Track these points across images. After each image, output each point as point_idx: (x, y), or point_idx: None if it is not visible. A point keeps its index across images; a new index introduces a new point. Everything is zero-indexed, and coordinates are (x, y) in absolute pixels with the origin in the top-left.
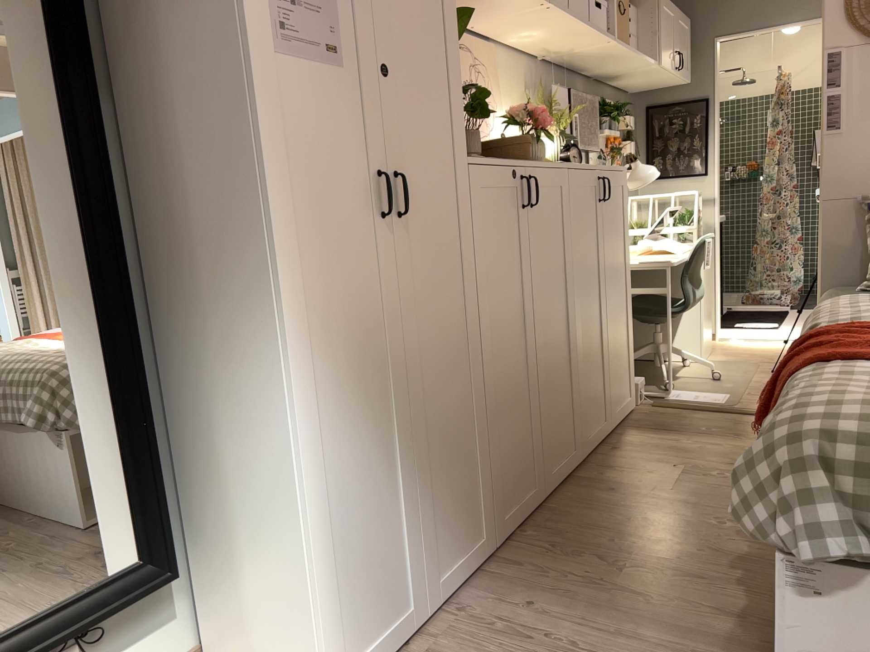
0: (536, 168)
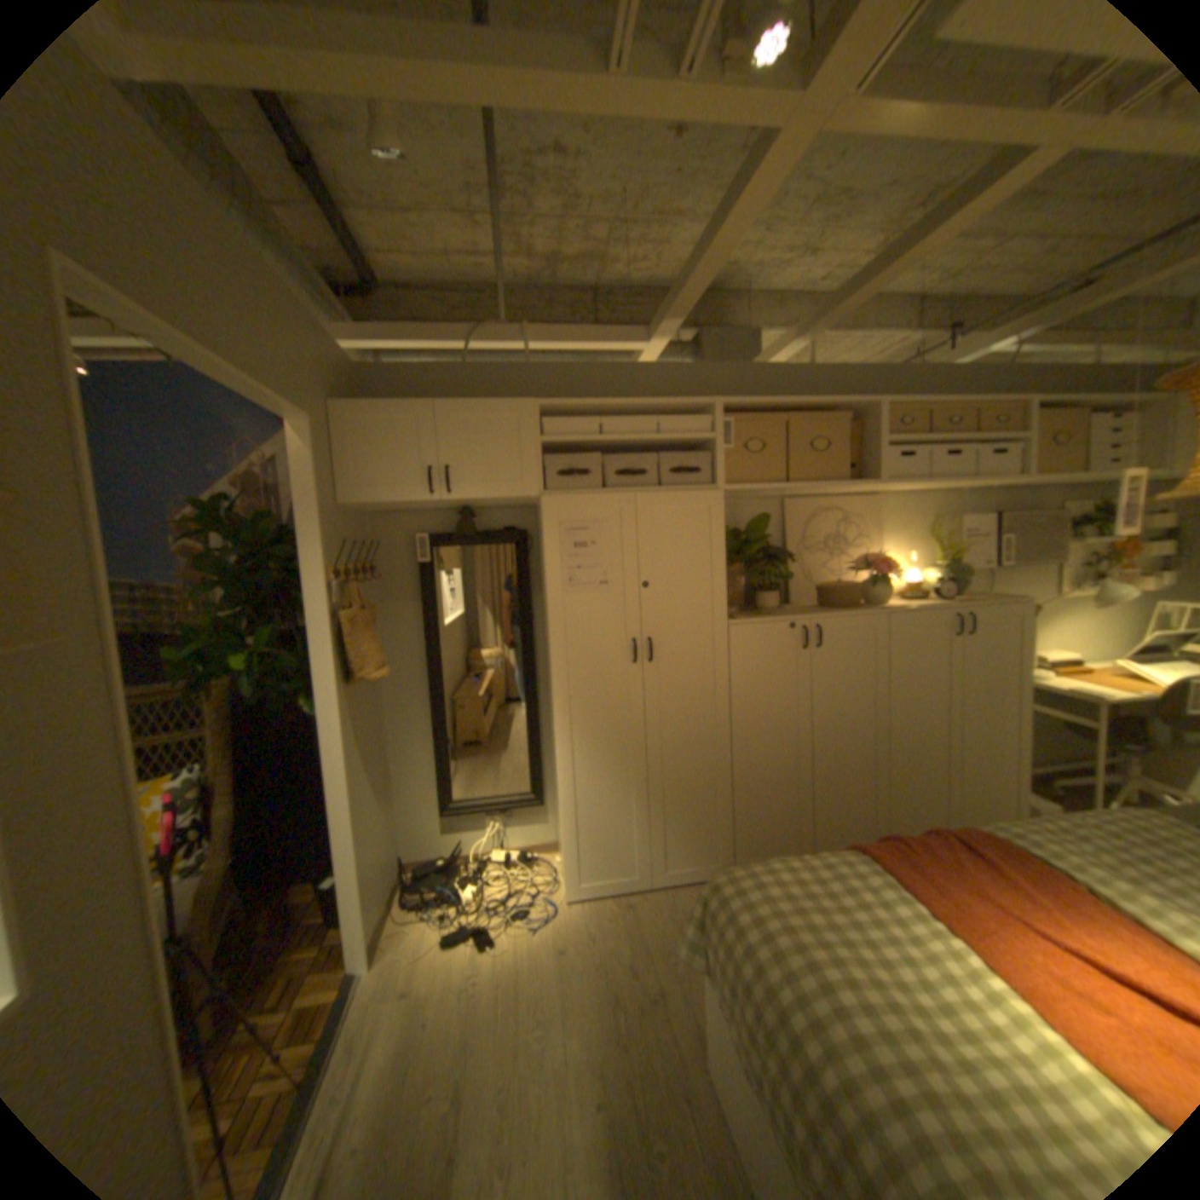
0: (828, 620)
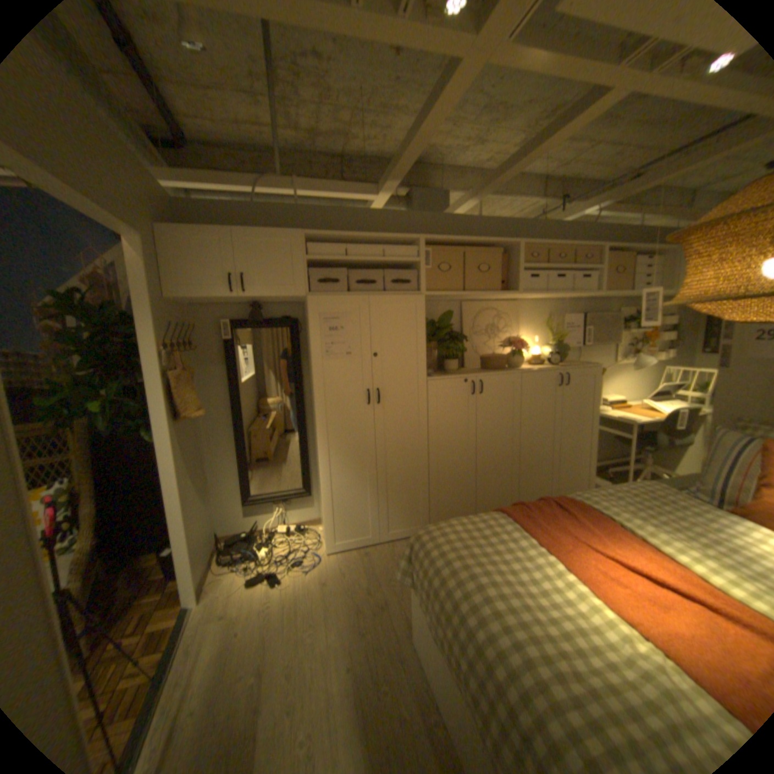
0: (486, 377)
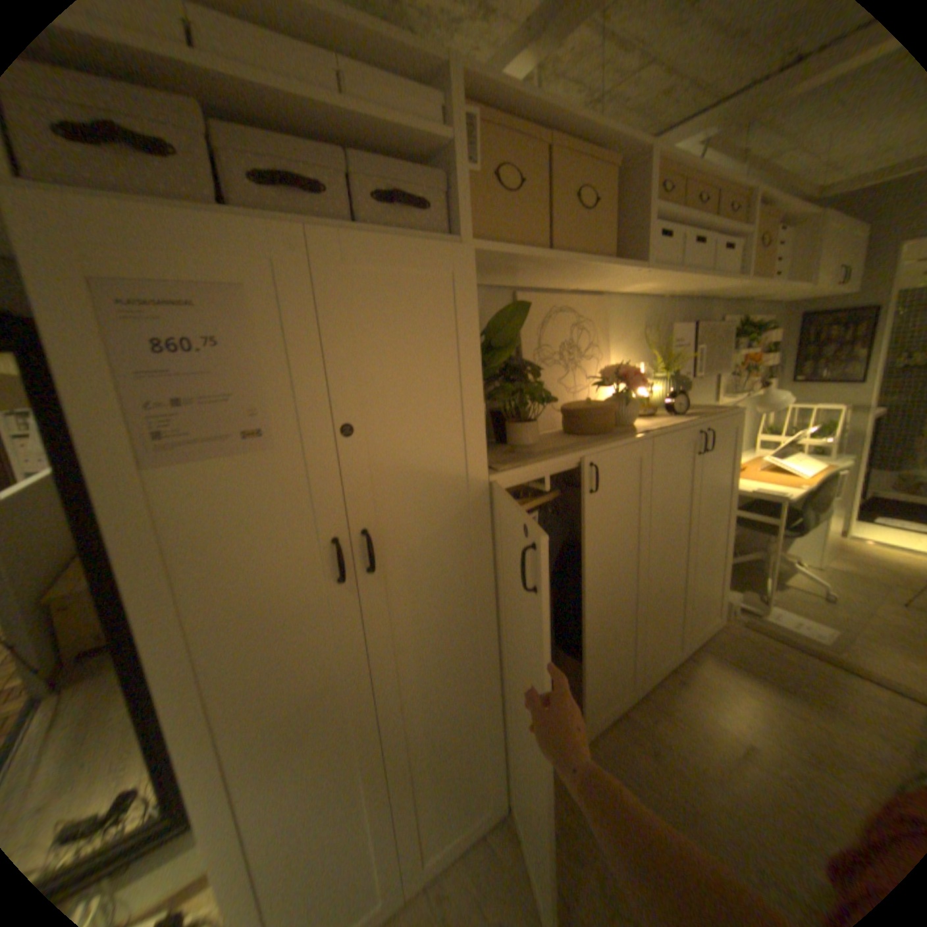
0: (601, 453)
